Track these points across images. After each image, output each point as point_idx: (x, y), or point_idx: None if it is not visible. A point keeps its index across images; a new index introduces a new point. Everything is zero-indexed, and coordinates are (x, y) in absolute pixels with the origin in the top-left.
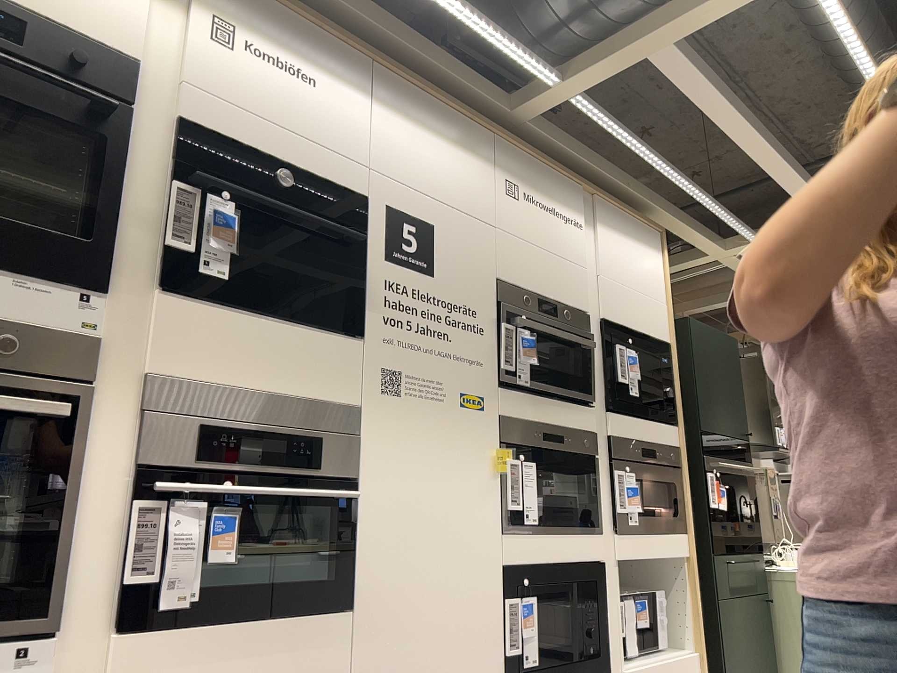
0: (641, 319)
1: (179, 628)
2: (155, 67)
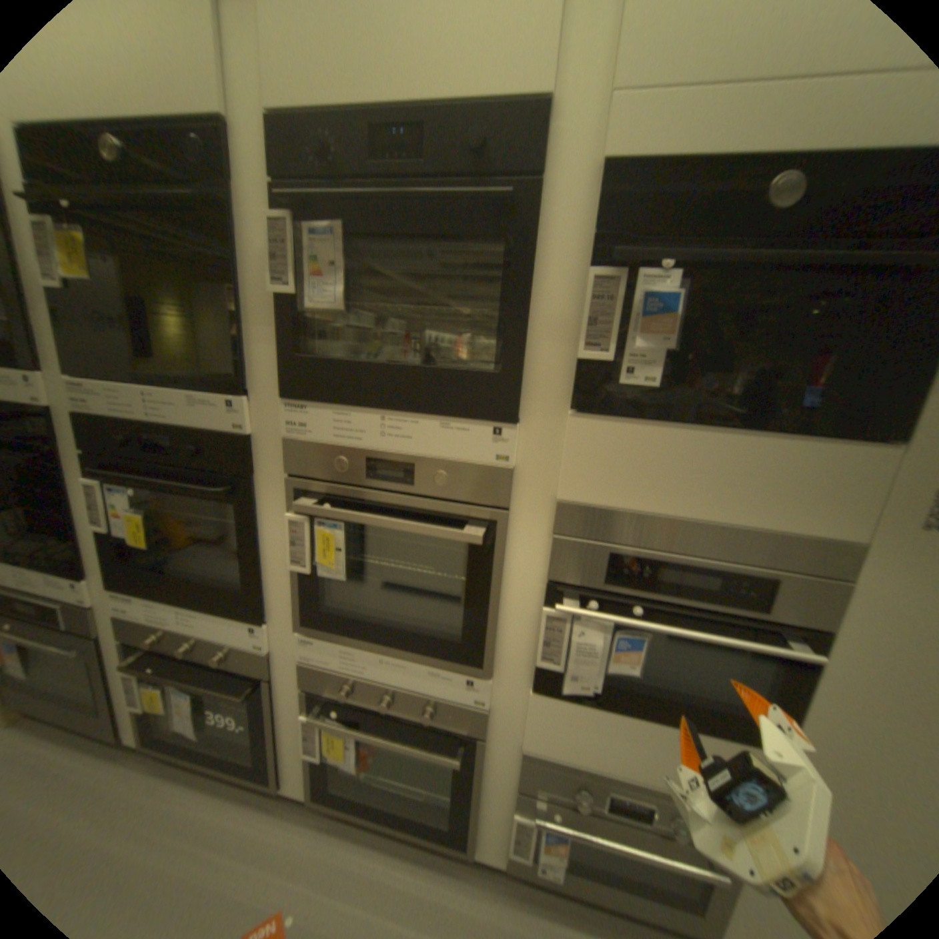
0: None
1: (584, 705)
2: (573, 88)
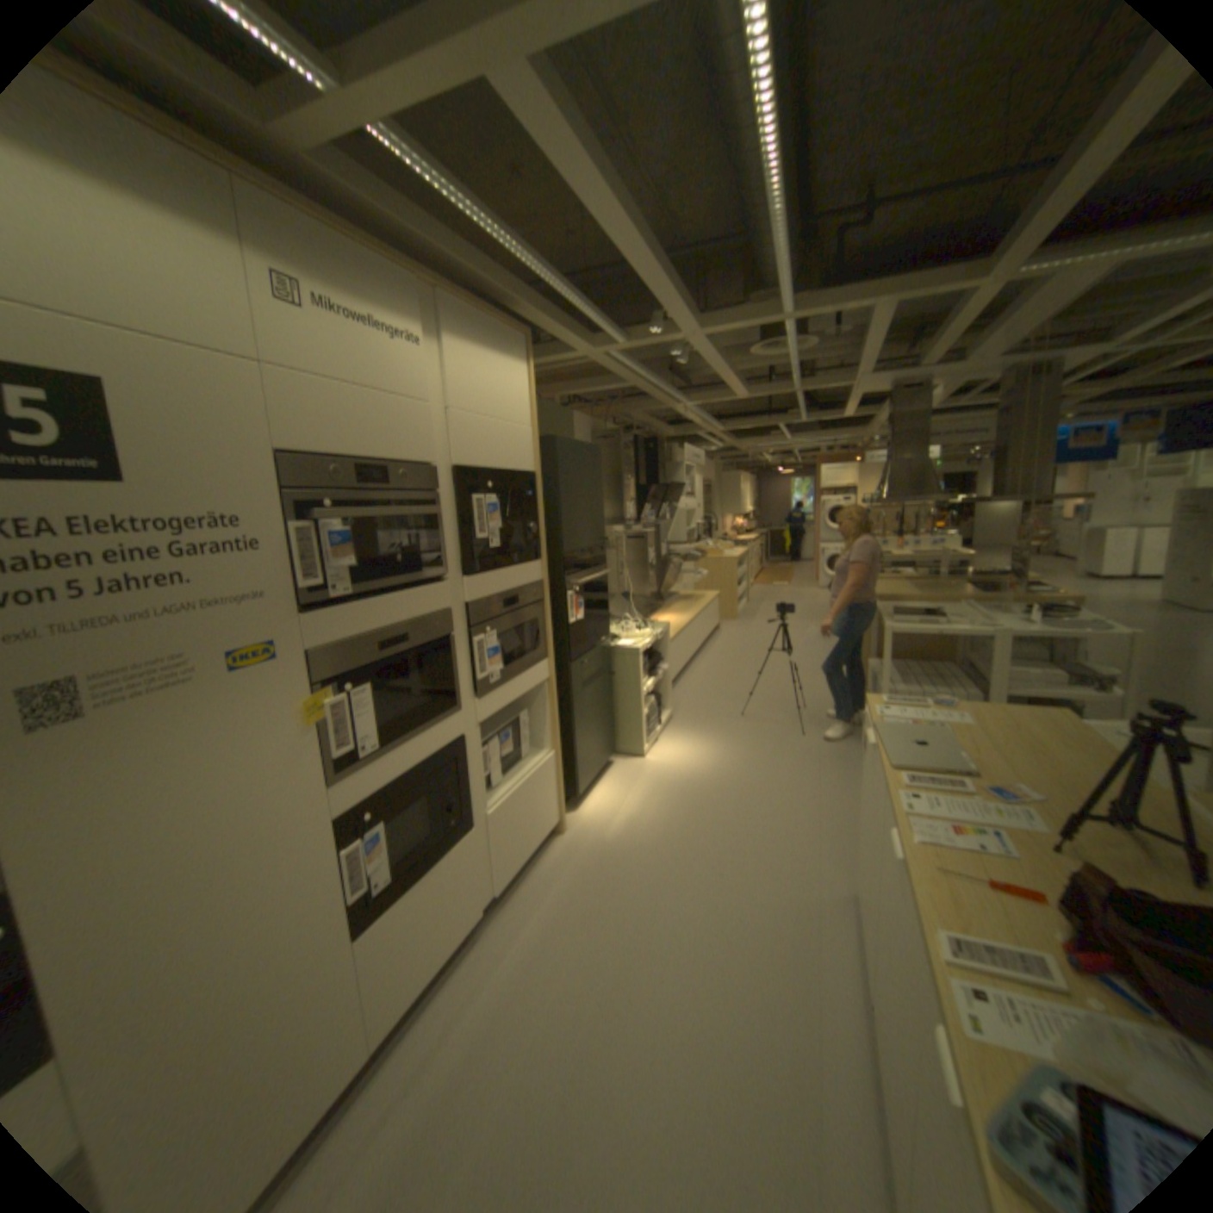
0: (503, 454)
1: None
2: None
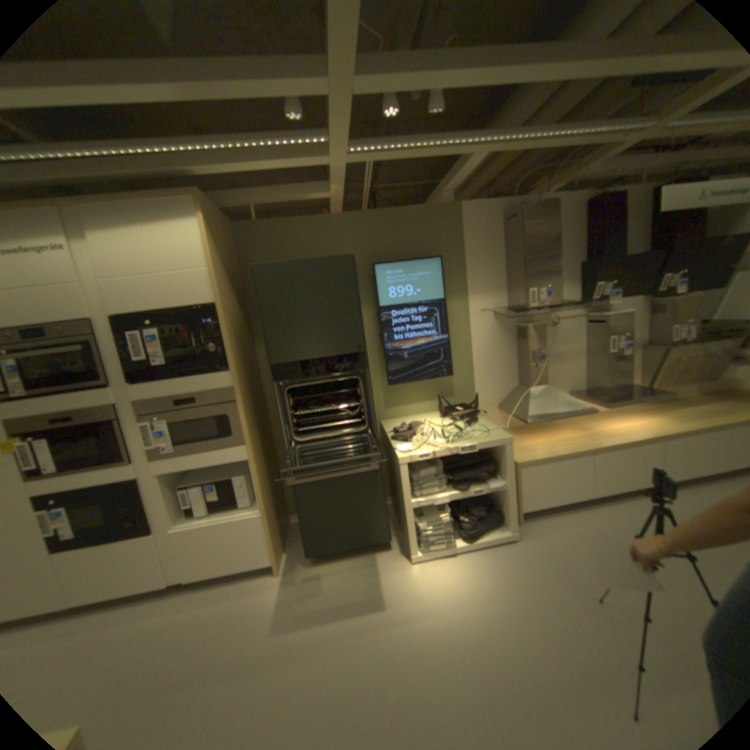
0: (164, 298)
1: None
2: None
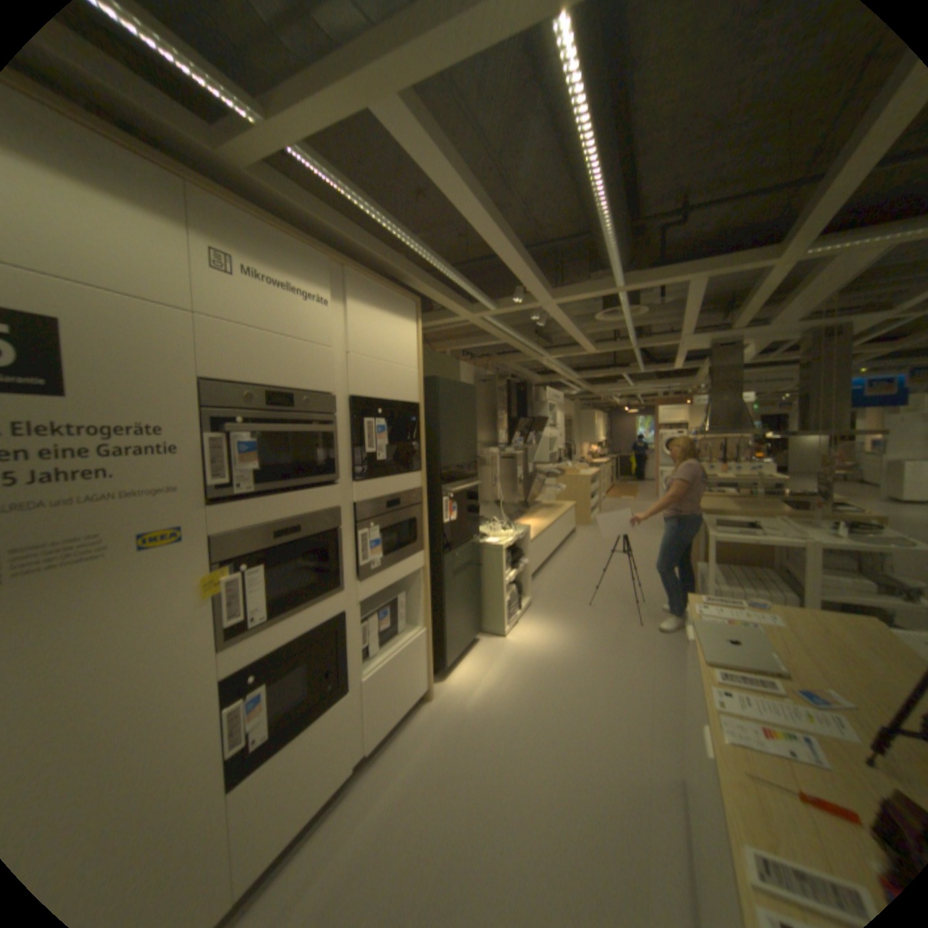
0: (392, 388)
1: None
2: None
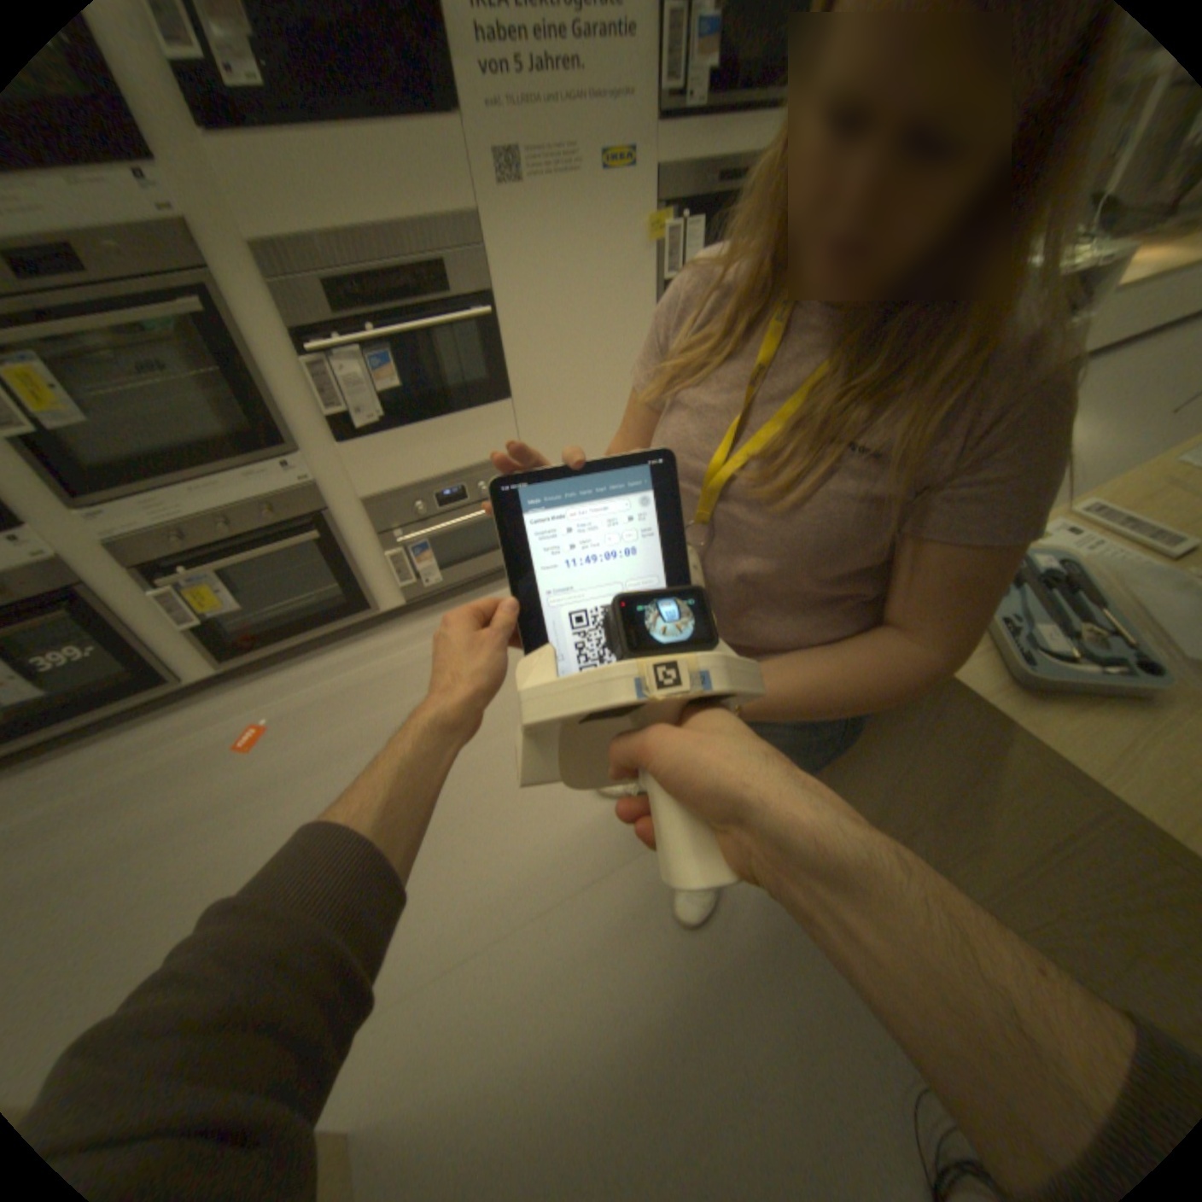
0: None
1: (377, 433)
2: None
